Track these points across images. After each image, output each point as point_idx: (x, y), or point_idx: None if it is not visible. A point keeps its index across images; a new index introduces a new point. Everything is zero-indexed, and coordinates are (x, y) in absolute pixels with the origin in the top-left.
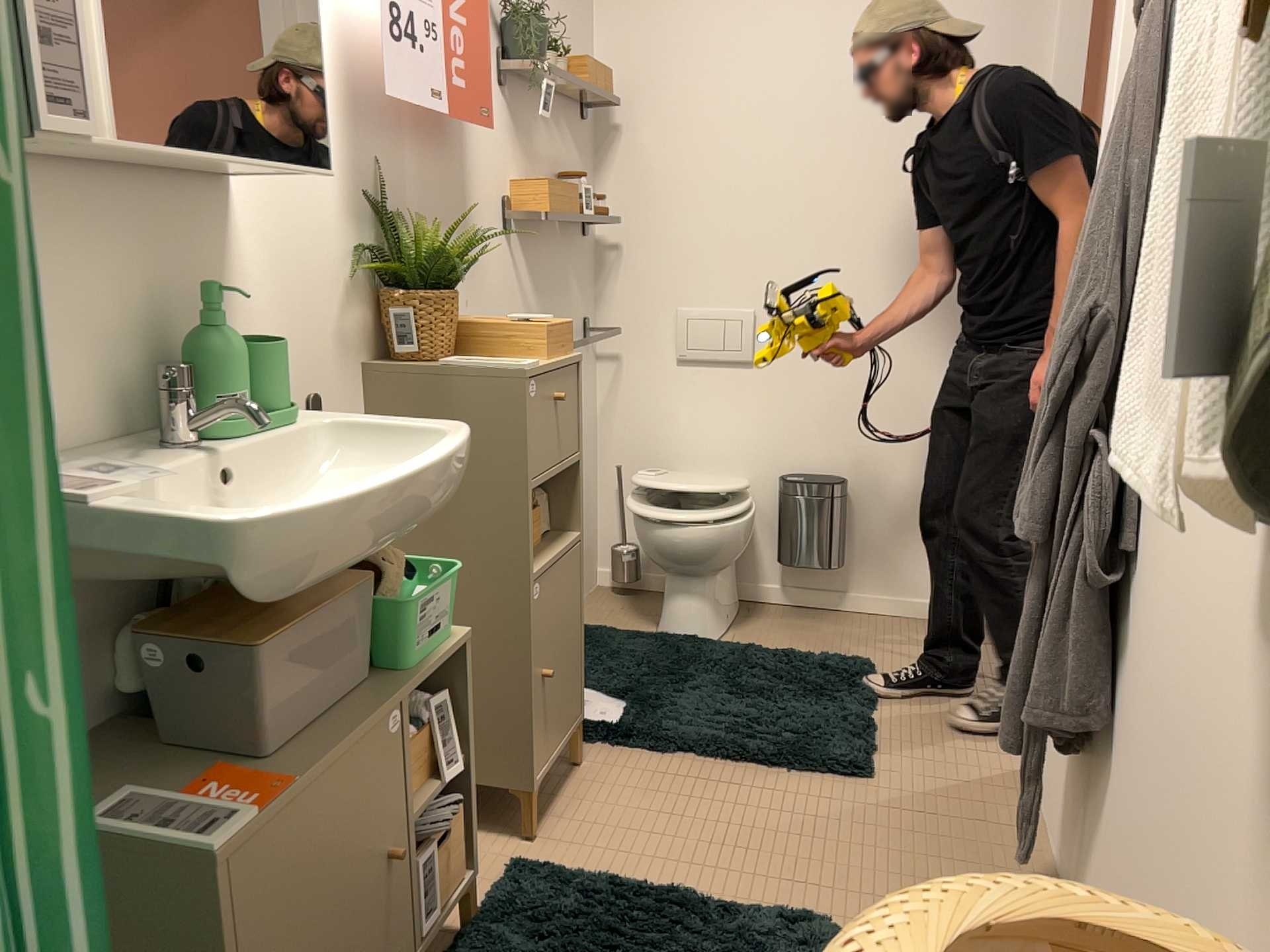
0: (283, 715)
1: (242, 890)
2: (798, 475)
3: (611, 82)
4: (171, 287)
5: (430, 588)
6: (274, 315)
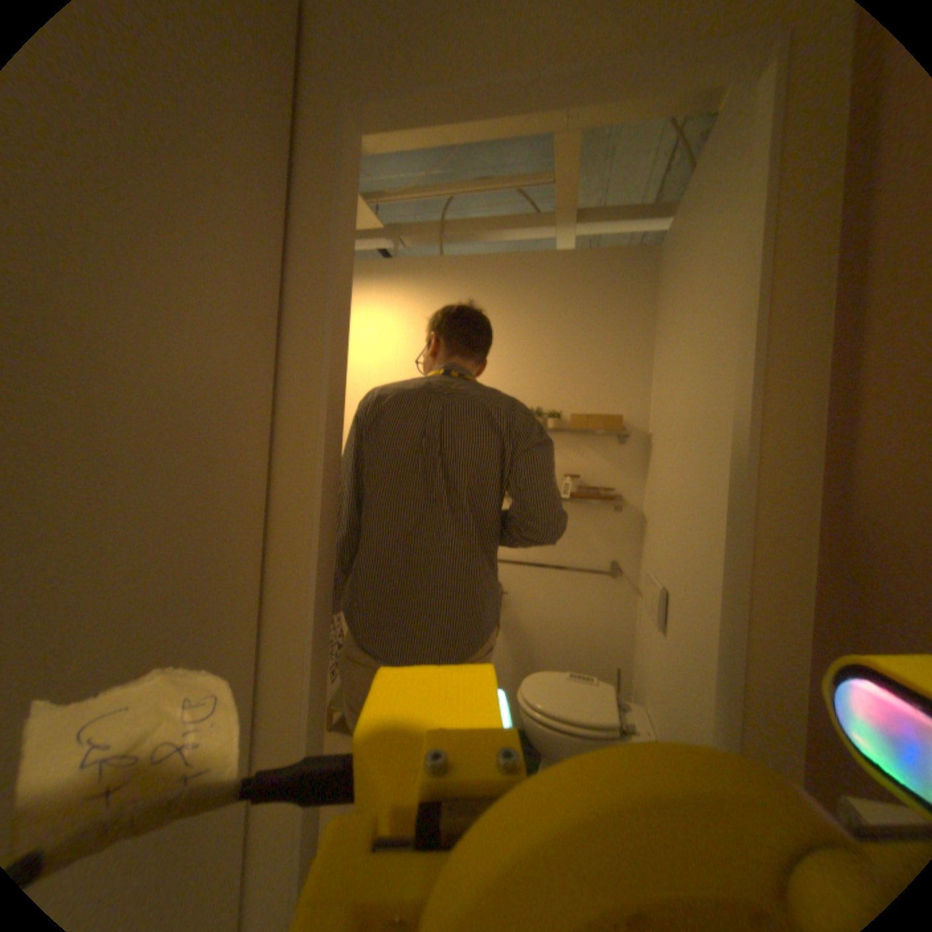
0: None
1: None
2: None
3: (619, 416)
4: None
5: None
6: None
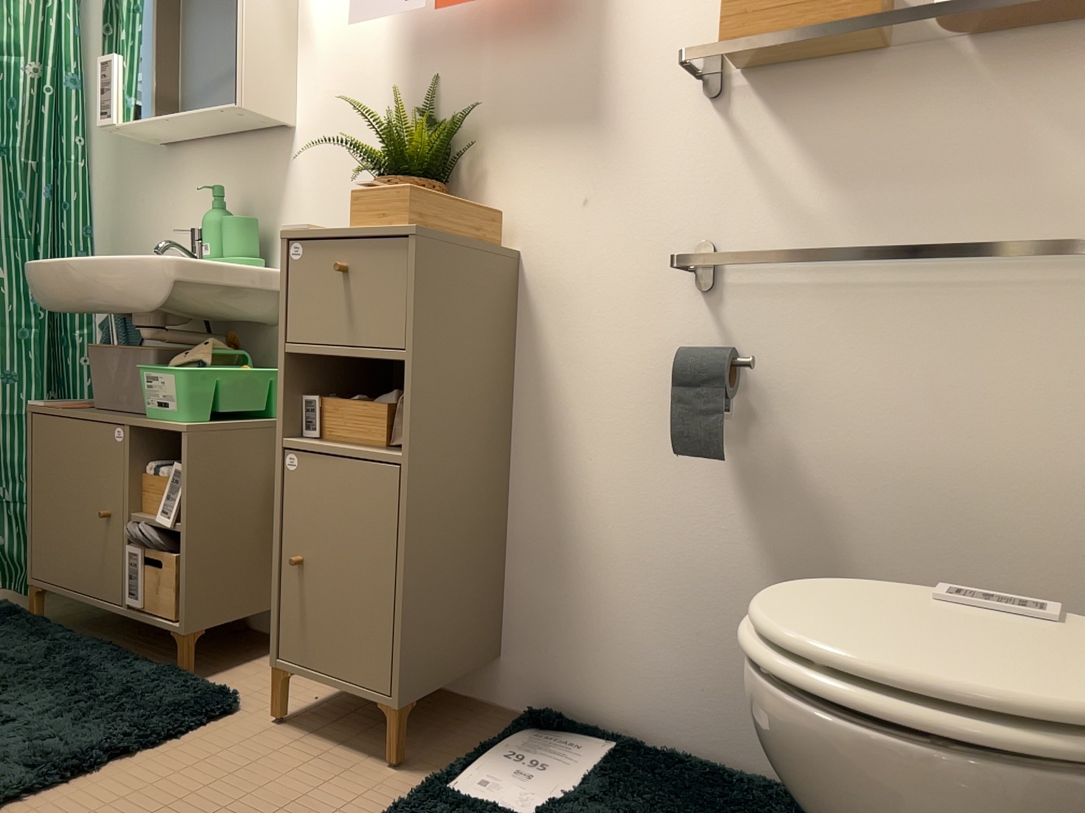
0: (110, 392)
1: (46, 431)
2: None
3: None
4: (256, 198)
5: (159, 368)
6: (317, 213)
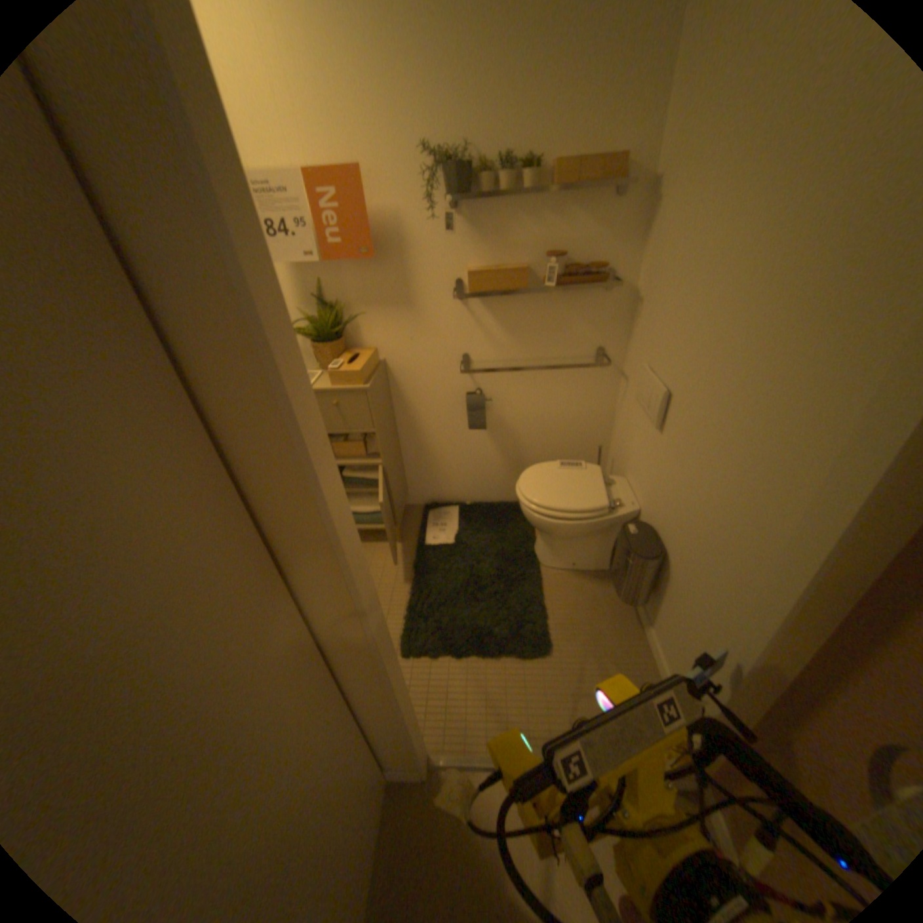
0: None
1: None
2: (650, 529)
3: (622, 159)
4: None
5: None
6: None
